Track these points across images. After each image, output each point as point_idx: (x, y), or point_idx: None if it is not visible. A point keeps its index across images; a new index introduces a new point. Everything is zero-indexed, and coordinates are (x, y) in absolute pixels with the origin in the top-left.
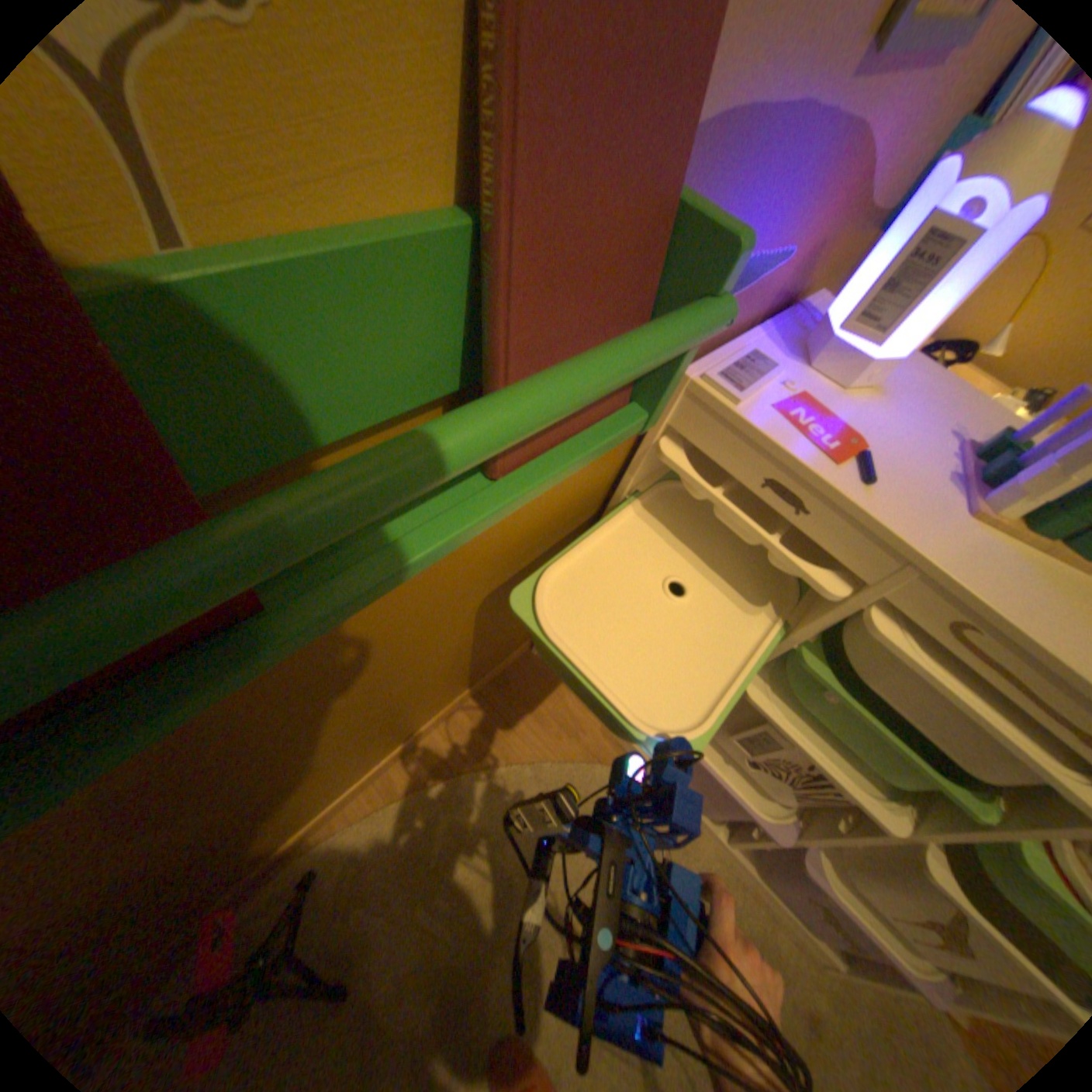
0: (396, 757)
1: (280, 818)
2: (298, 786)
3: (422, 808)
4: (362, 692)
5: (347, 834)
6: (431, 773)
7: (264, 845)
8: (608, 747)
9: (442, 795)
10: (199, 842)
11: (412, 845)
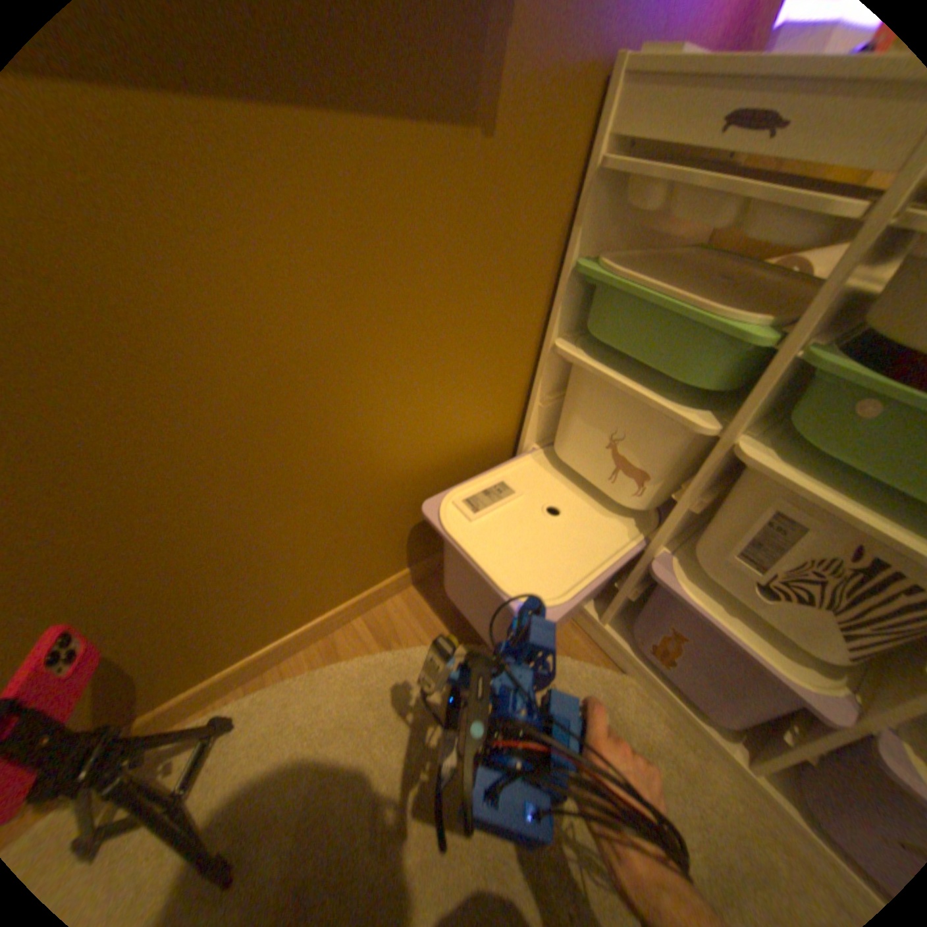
0: (343, 611)
1: (194, 591)
2: (213, 532)
3: (364, 671)
4: (280, 377)
5: (279, 686)
6: (379, 639)
7: (179, 642)
8: (580, 641)
9: (388, 661)
10: (76, 513)
11: (346, 709)
